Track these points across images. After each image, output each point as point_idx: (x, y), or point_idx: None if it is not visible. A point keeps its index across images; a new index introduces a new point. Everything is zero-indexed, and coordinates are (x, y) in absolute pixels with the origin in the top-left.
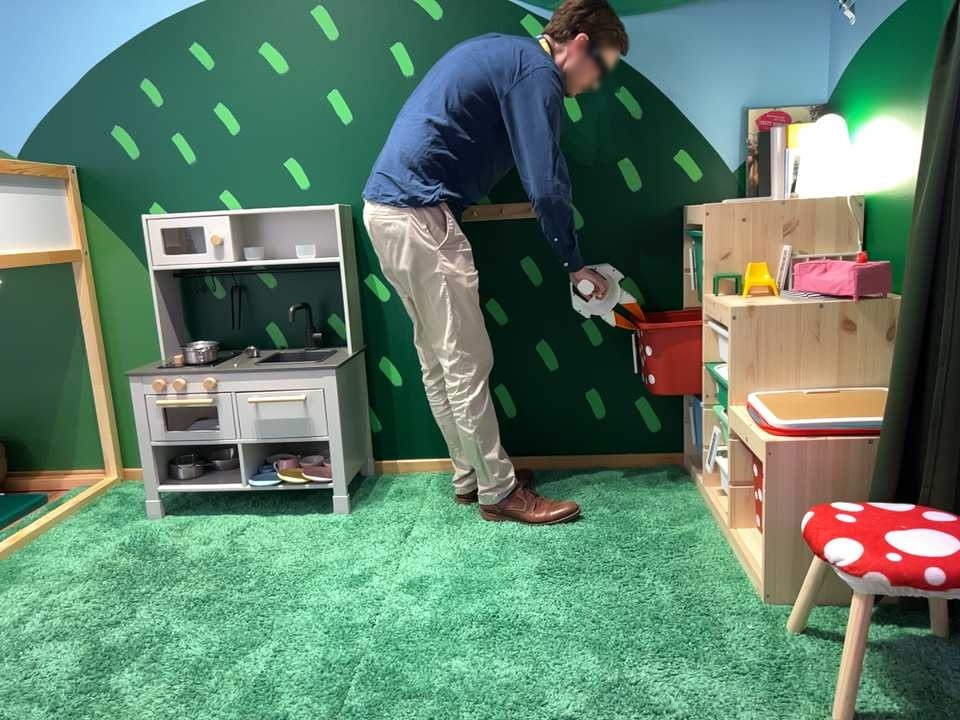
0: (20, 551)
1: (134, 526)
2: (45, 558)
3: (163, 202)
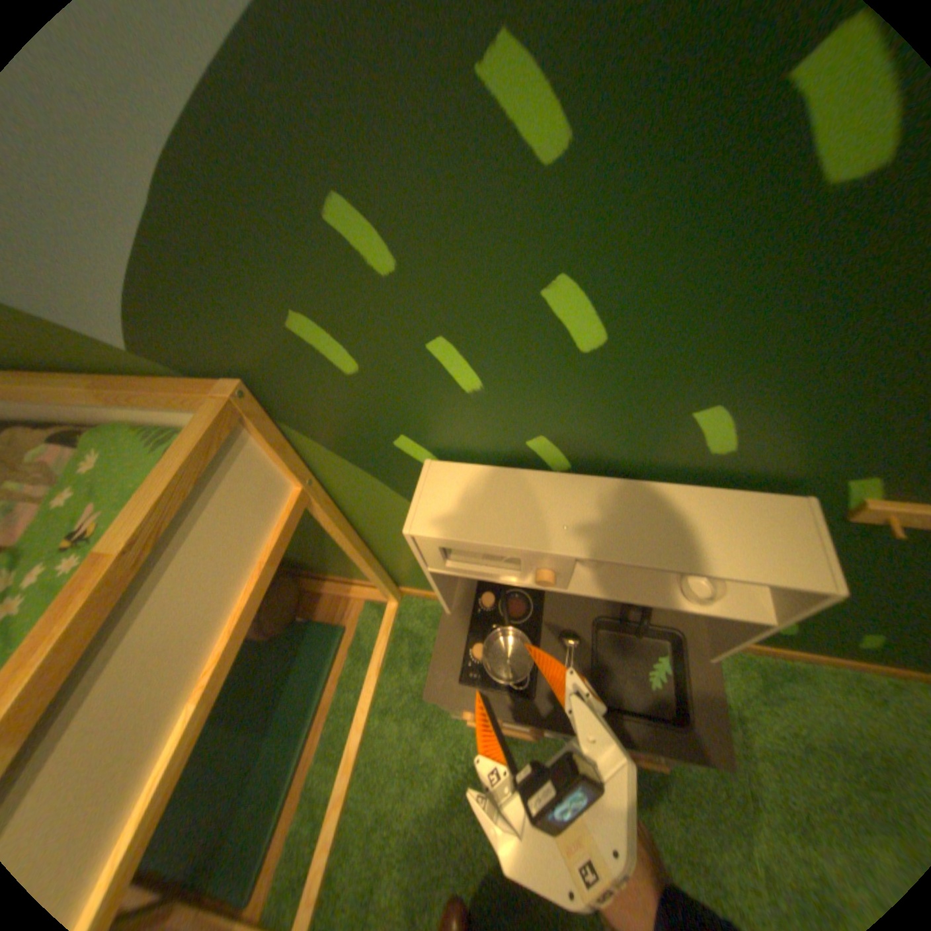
0: (357, 777)
1: (446, 734)
2: (384, 801)
3: (421, 439)
